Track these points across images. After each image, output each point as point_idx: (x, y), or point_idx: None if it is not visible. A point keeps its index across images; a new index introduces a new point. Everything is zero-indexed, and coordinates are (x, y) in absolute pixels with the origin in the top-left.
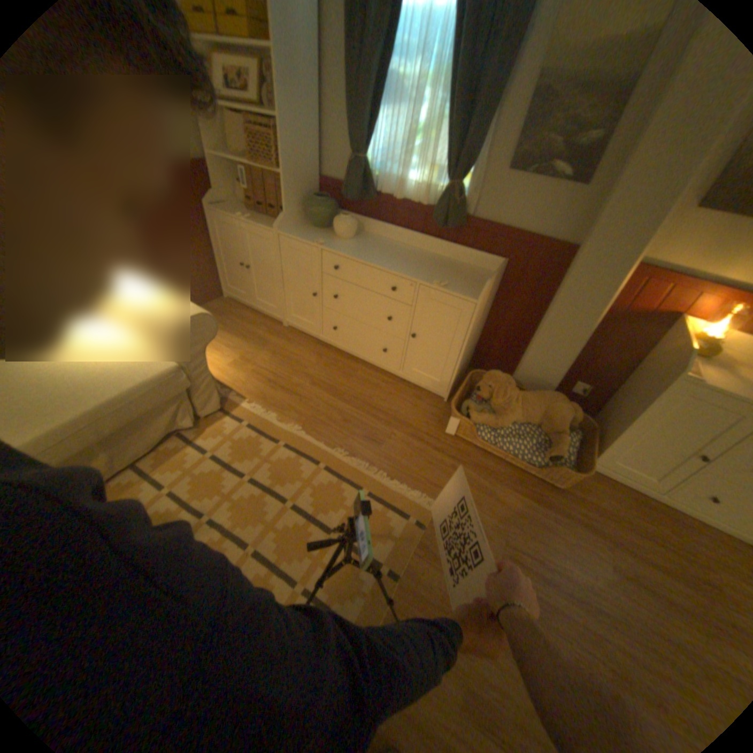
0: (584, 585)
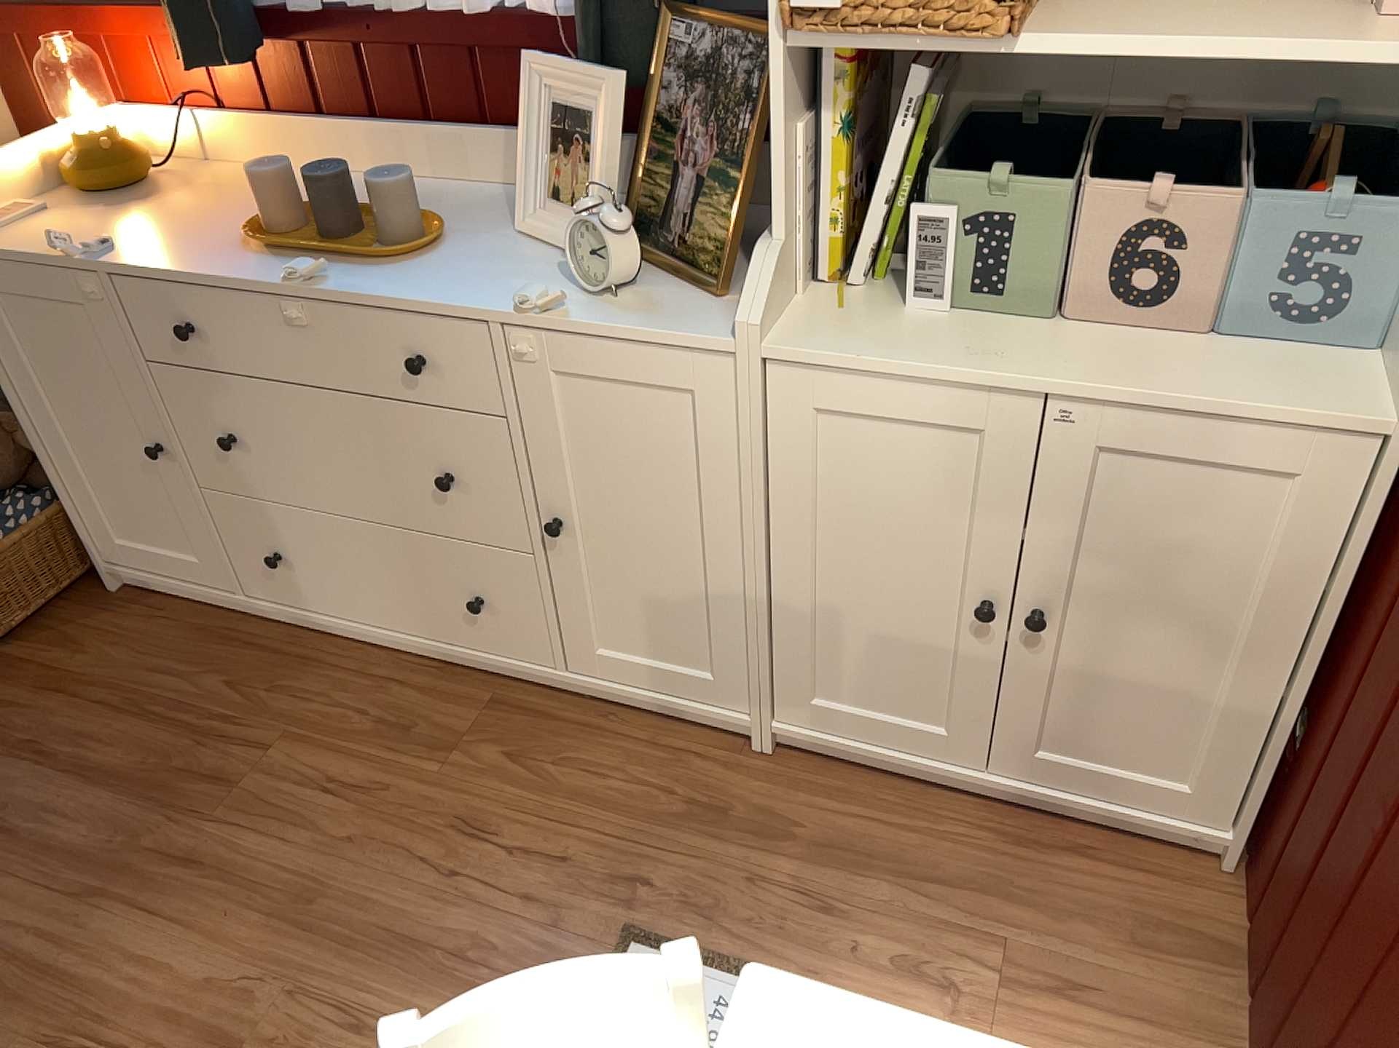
0: None
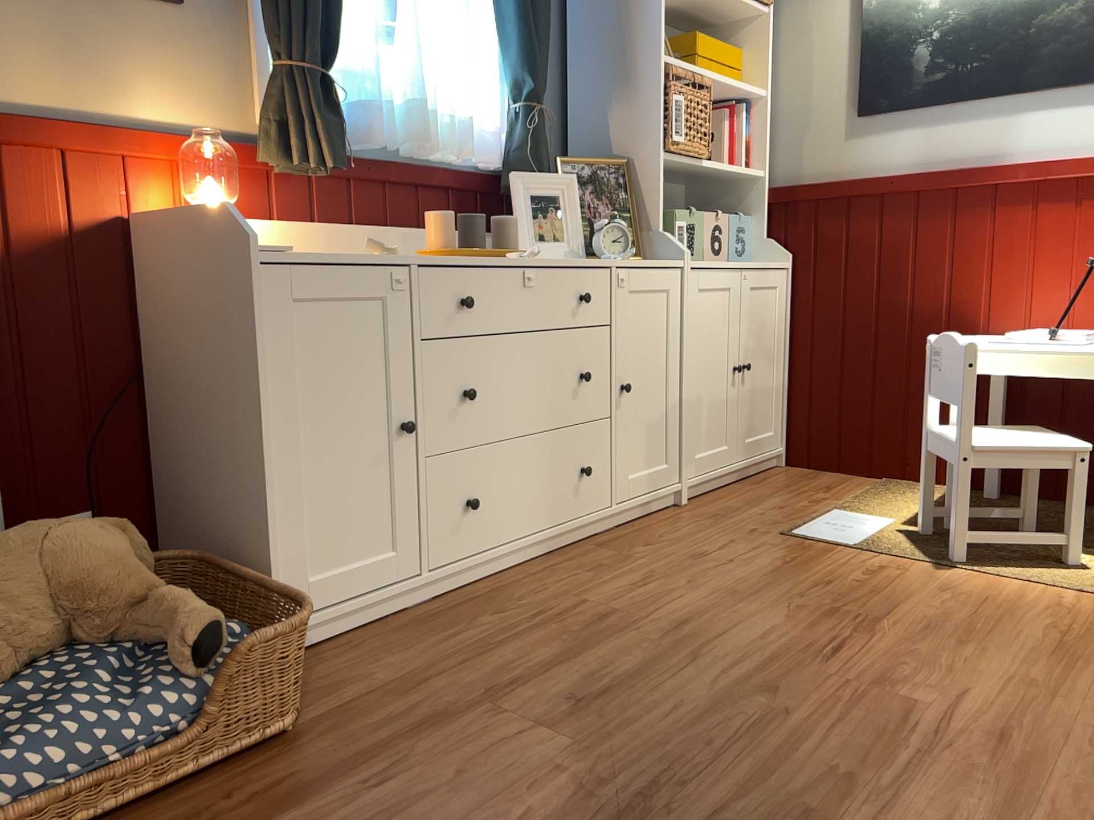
0: (567, 802)
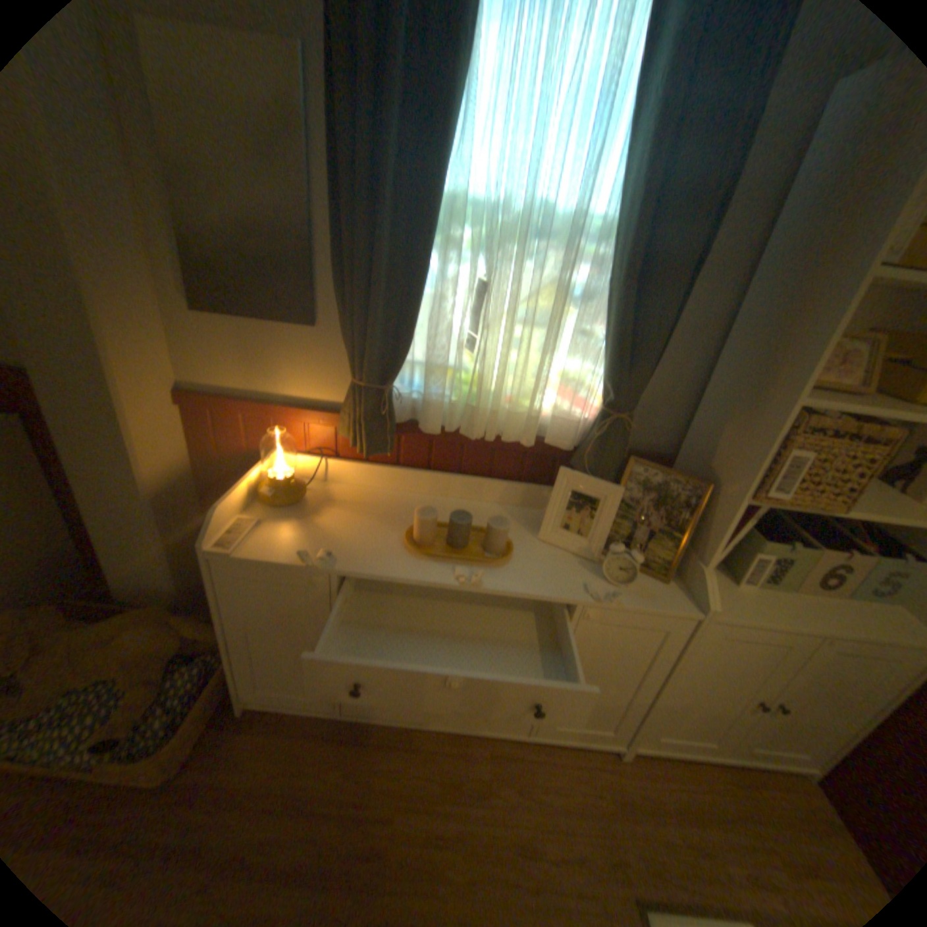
0: None
